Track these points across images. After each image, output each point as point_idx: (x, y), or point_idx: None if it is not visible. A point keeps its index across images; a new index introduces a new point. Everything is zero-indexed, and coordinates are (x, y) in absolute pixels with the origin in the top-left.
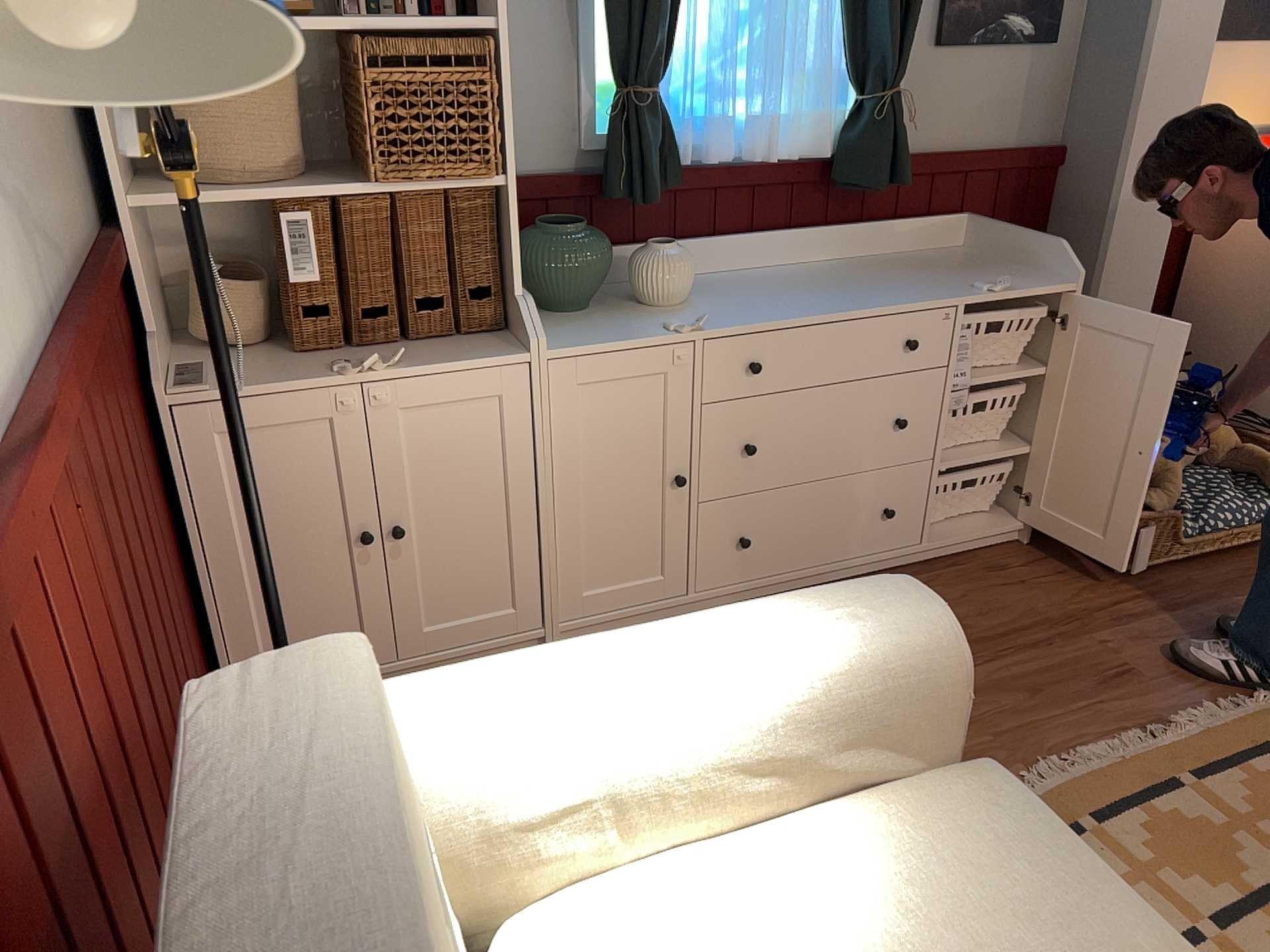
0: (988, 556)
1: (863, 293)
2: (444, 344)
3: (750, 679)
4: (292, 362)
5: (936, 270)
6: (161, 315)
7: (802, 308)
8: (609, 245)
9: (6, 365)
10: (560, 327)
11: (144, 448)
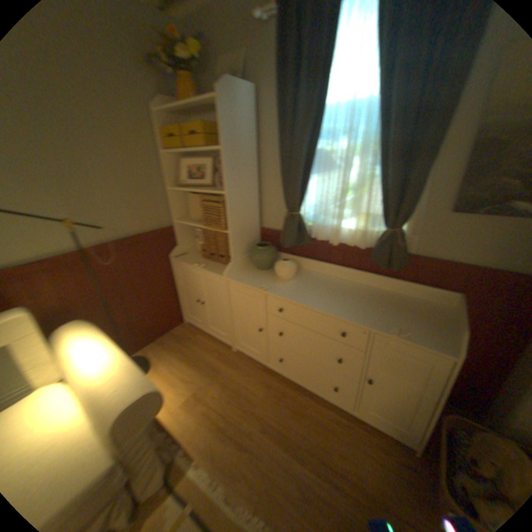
0: (388, 442)
1: (343, 304)
2: (221, 266)
3: (86, 380)
4: (197, 259)
5: (402, 311)
6: (187, 241)
7: (308, 299)
8: (270, 255)
9: (60, 249)
10: (246, 273)
11: (160, 266)
